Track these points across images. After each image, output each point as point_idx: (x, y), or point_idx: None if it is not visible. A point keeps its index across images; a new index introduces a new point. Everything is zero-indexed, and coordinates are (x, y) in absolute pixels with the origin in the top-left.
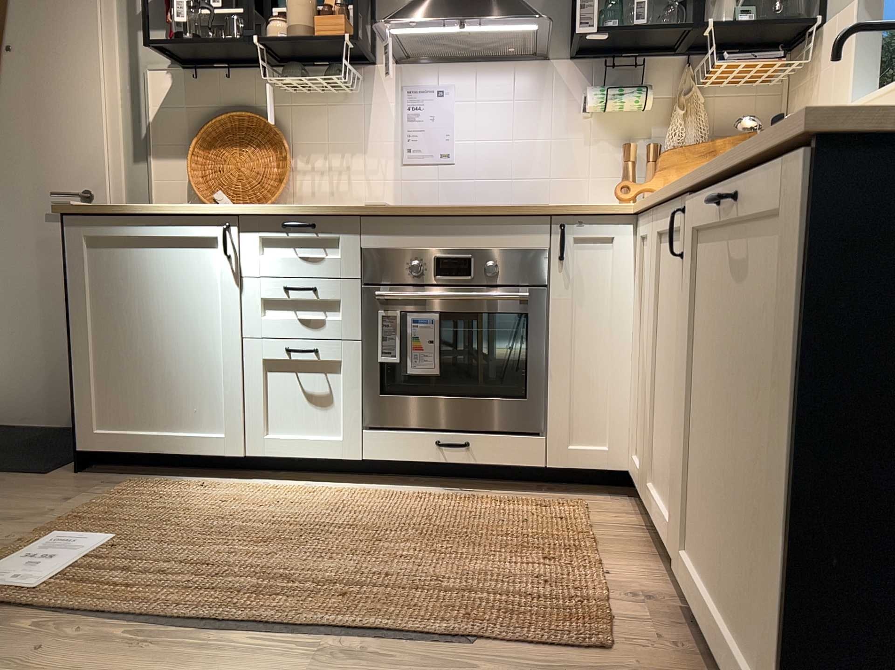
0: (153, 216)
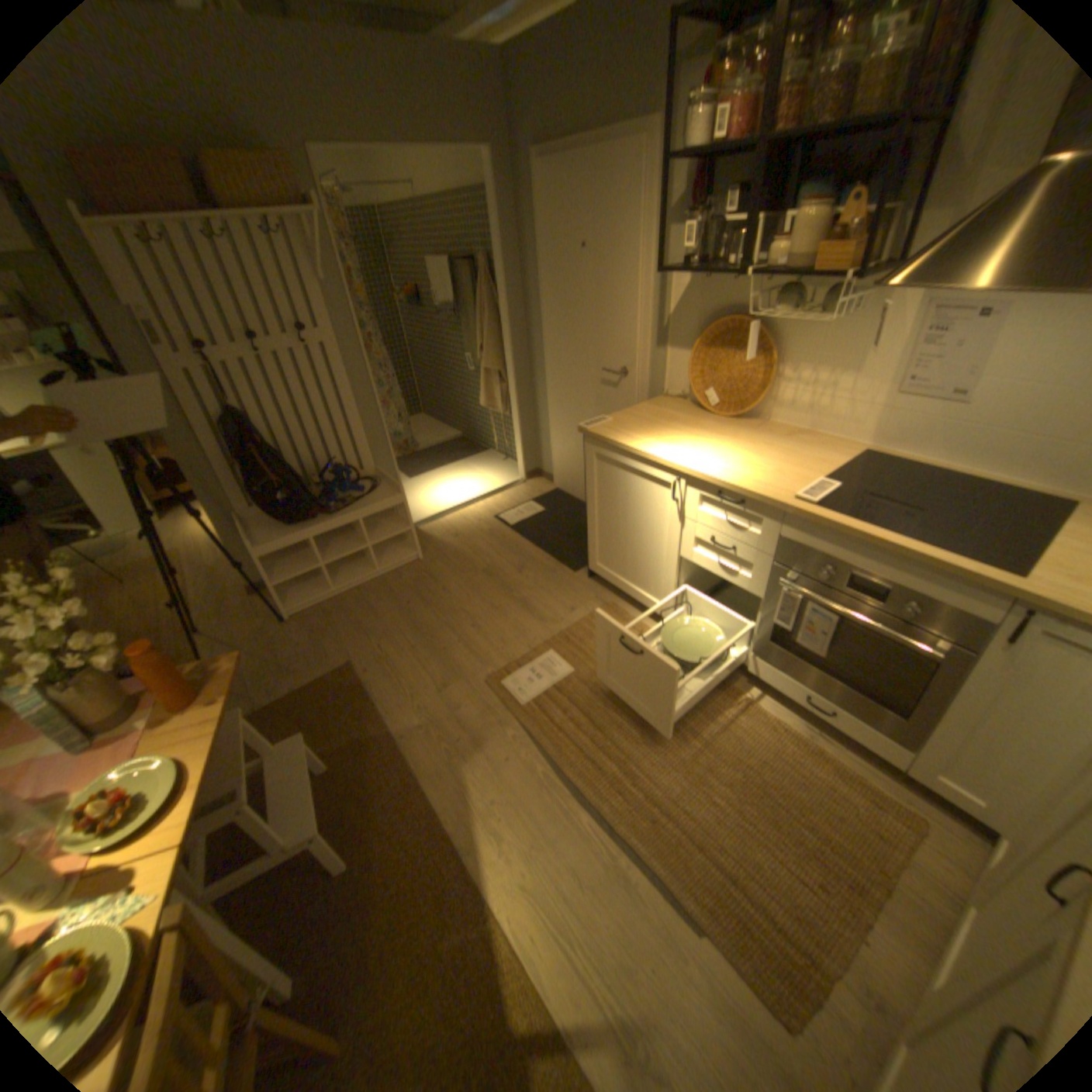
0: (632, 453)
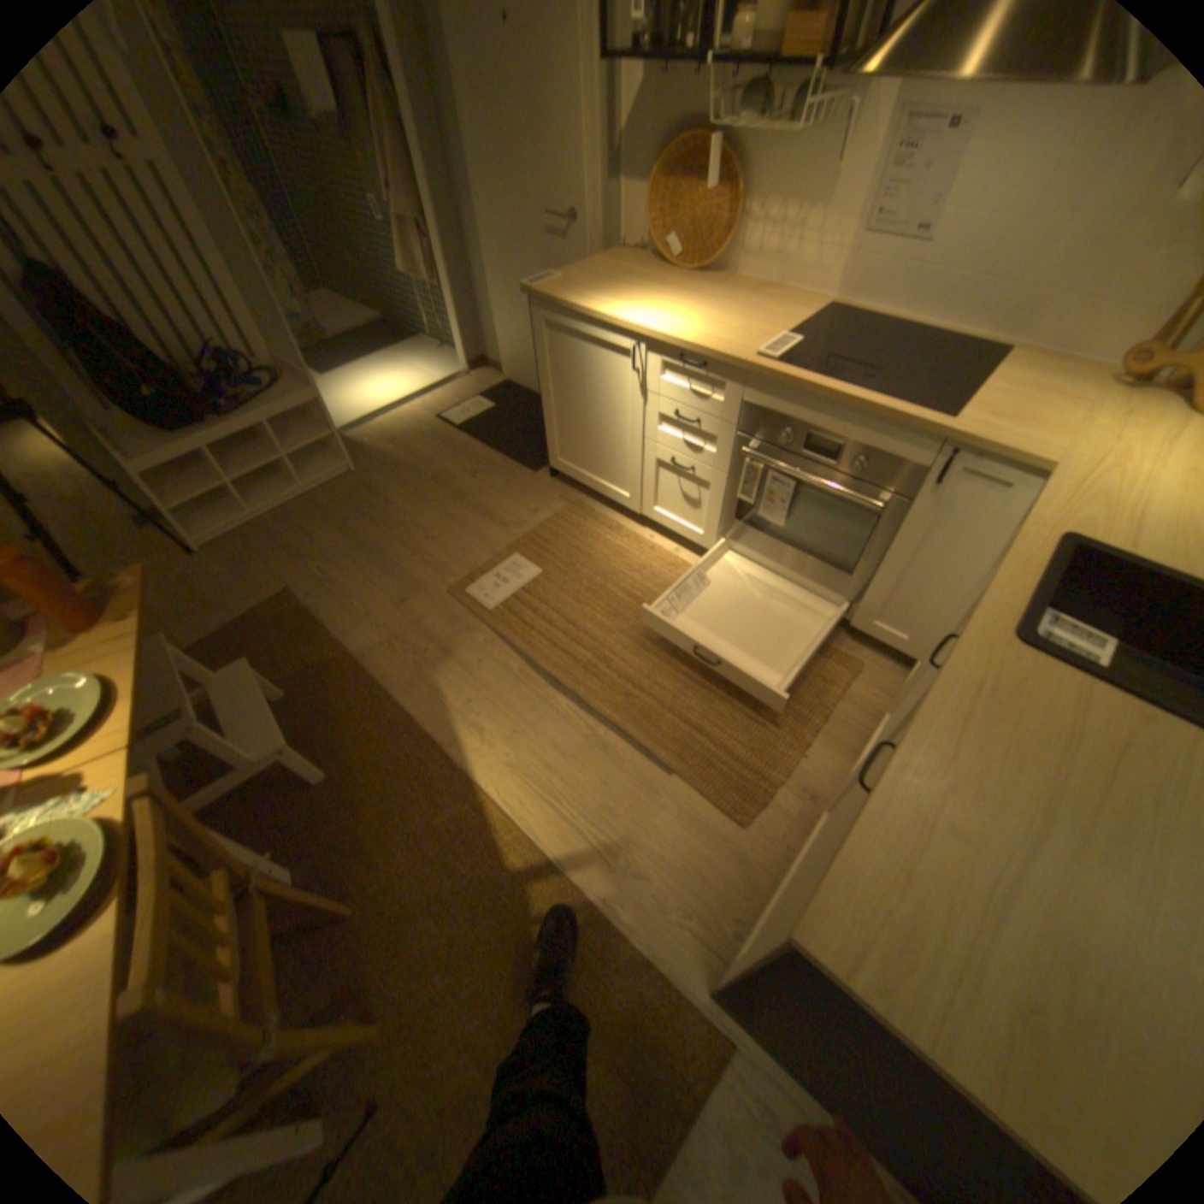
0: (585, 317)
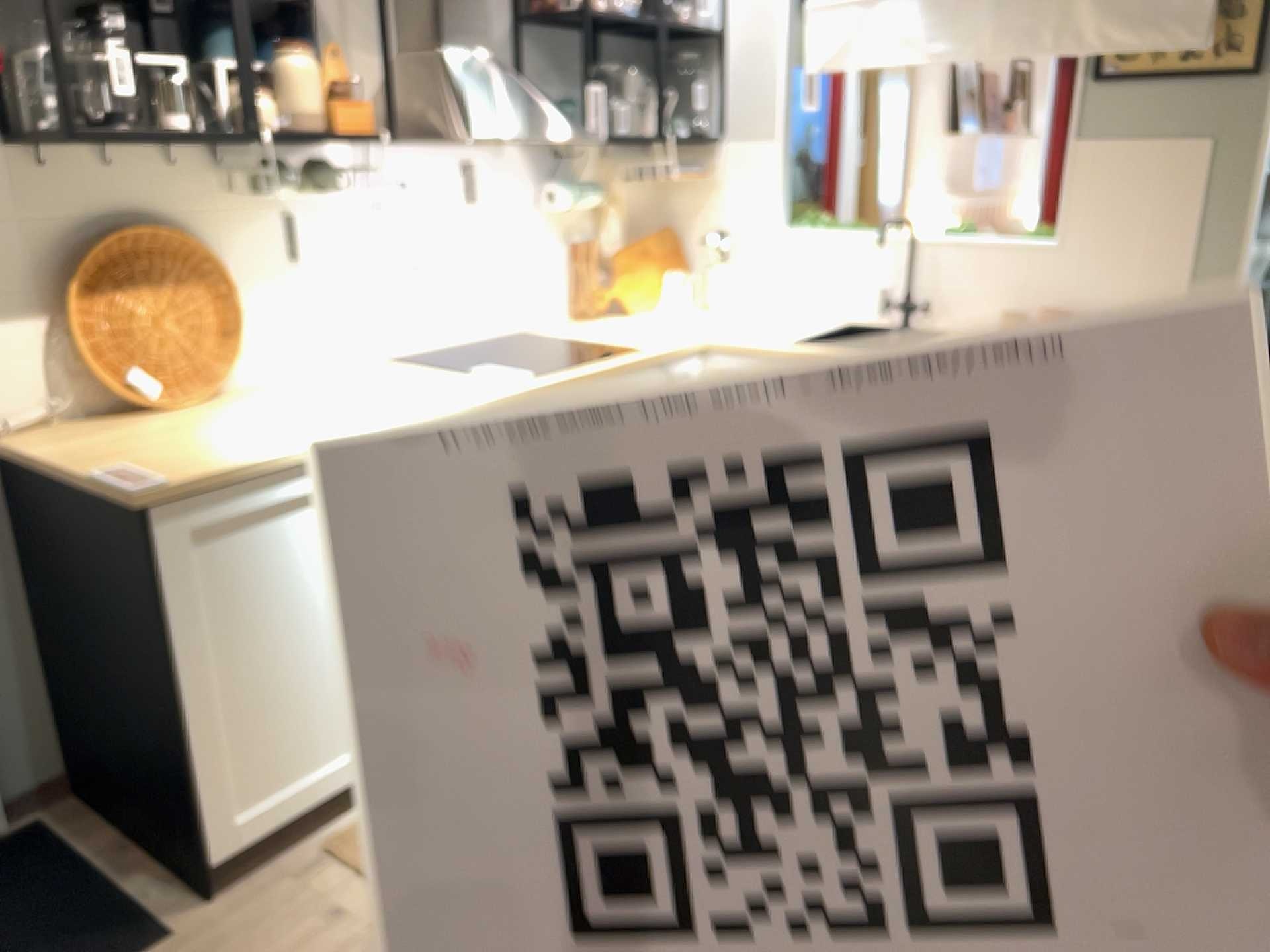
0: (298, 465)
